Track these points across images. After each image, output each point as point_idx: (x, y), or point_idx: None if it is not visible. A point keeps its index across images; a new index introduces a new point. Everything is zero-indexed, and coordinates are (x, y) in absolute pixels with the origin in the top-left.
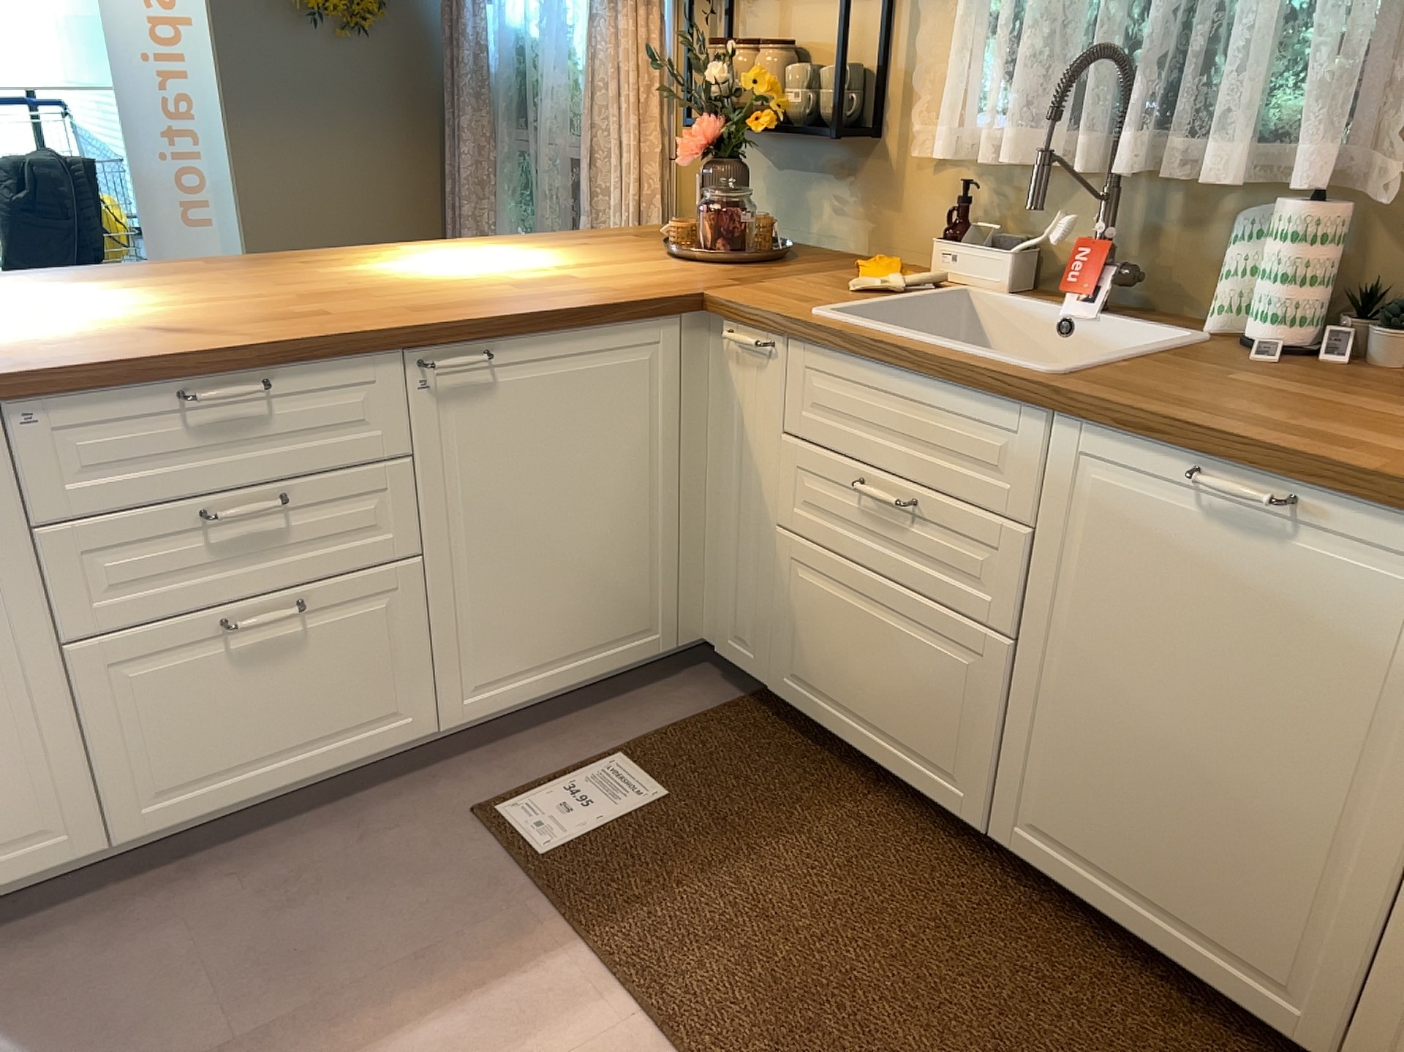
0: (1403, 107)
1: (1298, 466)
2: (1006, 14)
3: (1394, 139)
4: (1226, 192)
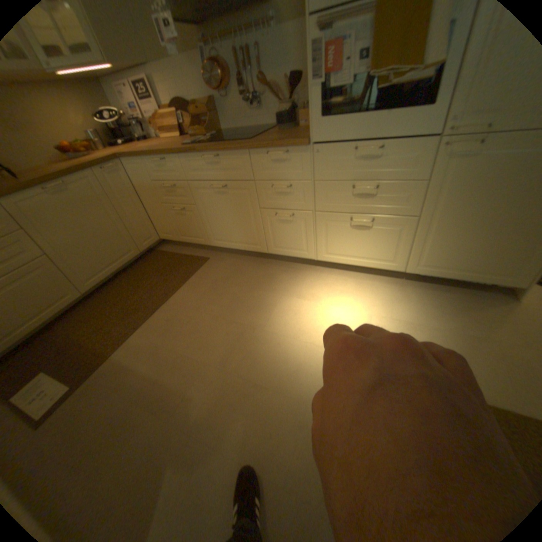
0: None
1: (57, 174)
2: None
3: None
4: None
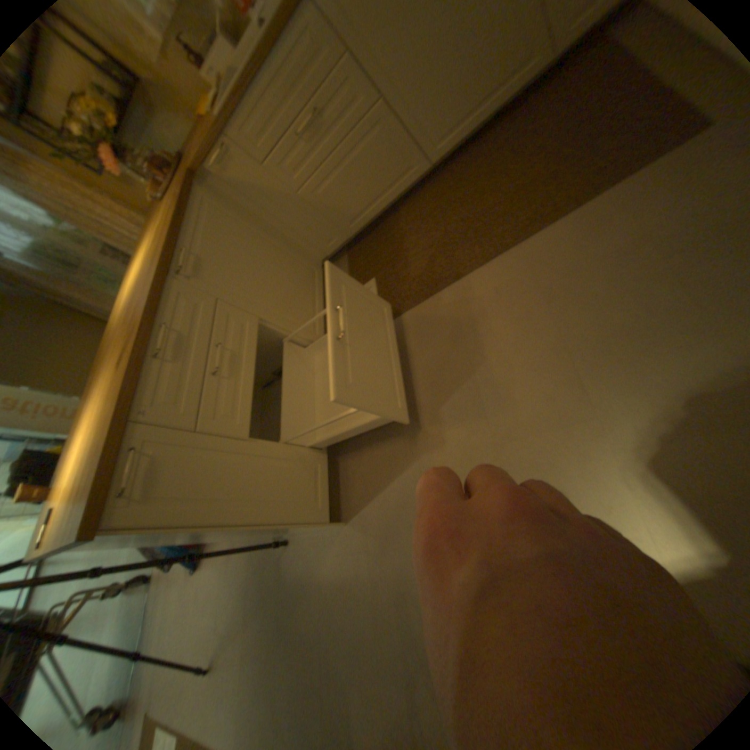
0: None
1: None
2: None
3: None
4: None
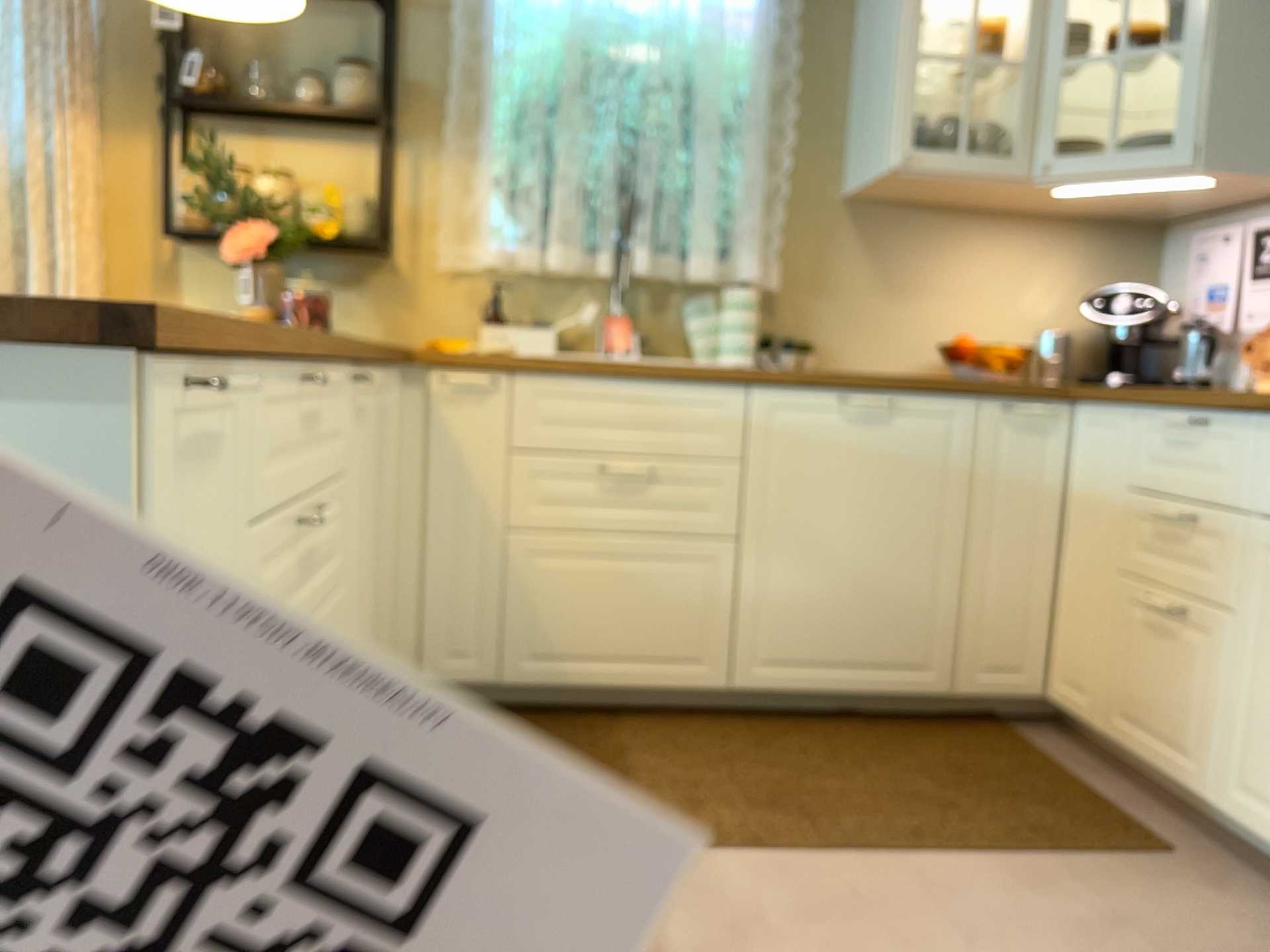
0: (769, 241)
1: (896, 381)
2: (512, 172)
3: (768, 256)
4: (678, 287)
